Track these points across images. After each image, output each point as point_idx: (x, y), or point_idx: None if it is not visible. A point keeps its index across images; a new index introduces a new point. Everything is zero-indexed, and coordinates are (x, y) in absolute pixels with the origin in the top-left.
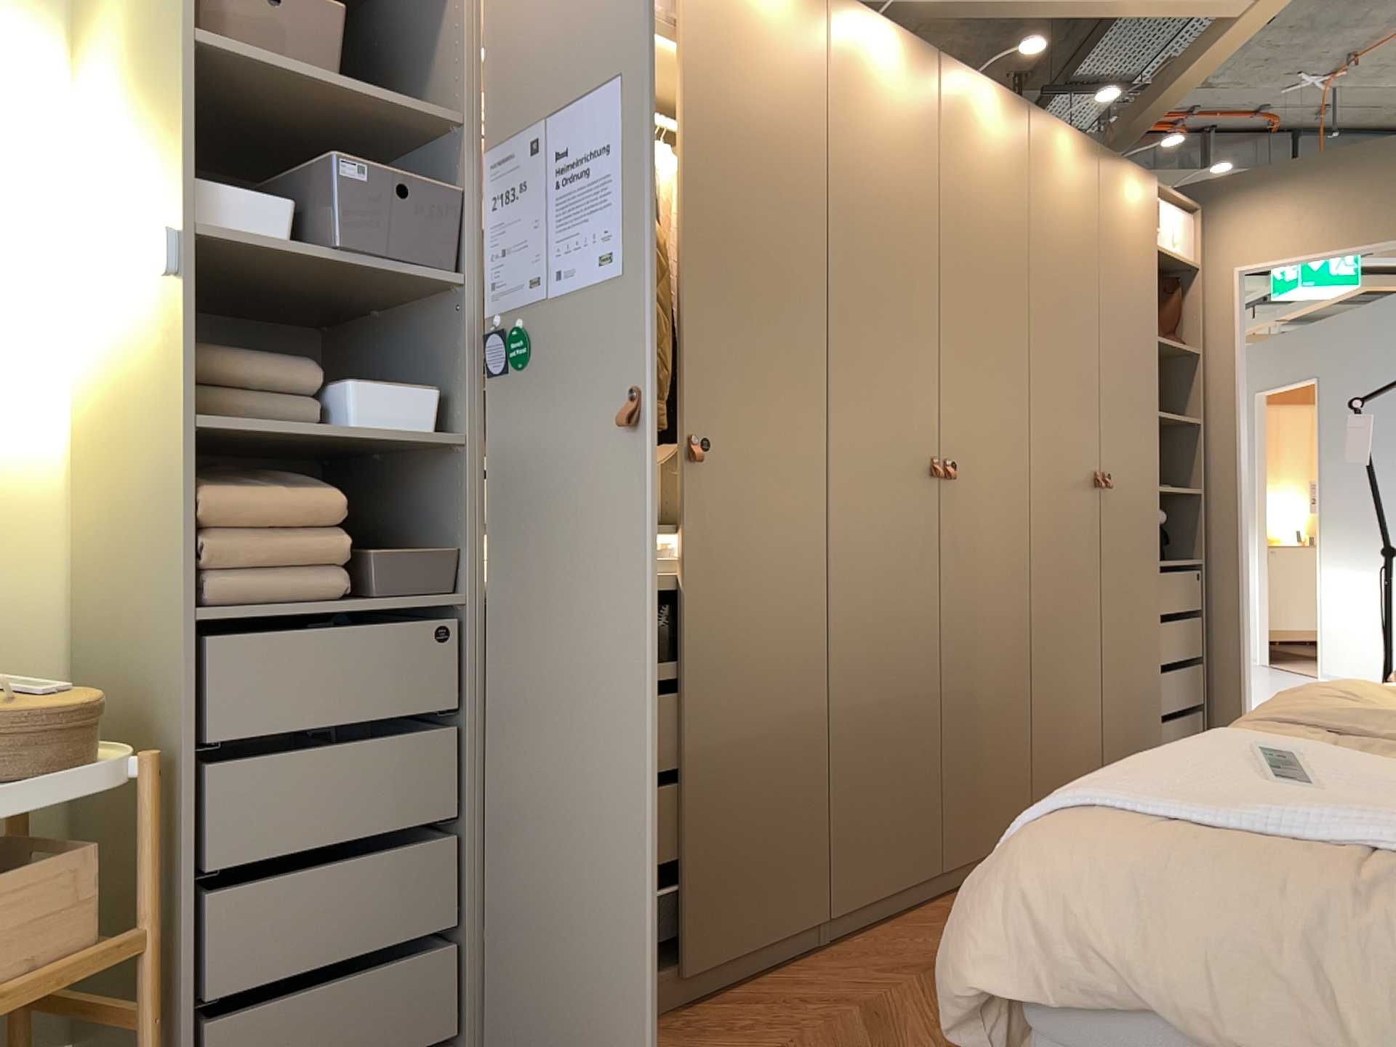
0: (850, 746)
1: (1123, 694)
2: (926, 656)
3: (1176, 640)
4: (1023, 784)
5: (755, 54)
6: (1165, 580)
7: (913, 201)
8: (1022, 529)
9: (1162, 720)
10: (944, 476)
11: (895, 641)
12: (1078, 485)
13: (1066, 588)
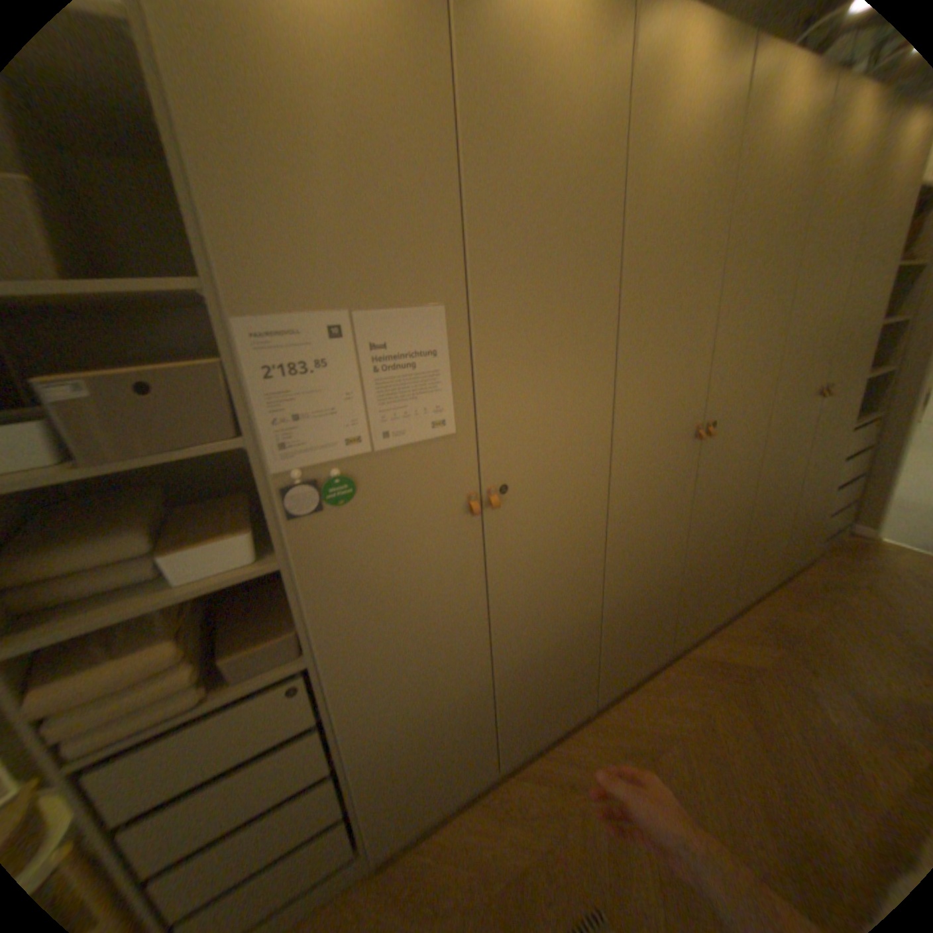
0: (623, 620)
1: (816, 514)
2: (682, 549)
3: (859, 468)
4: (739, 589)
5: (558, 94)
6: (863, 433)
7: (717, 210)
8: (767, 444)
9: (837, 517)
10: (713, 431)
11: (661, 551)
12: (816, 397)
13: (791, 469)
